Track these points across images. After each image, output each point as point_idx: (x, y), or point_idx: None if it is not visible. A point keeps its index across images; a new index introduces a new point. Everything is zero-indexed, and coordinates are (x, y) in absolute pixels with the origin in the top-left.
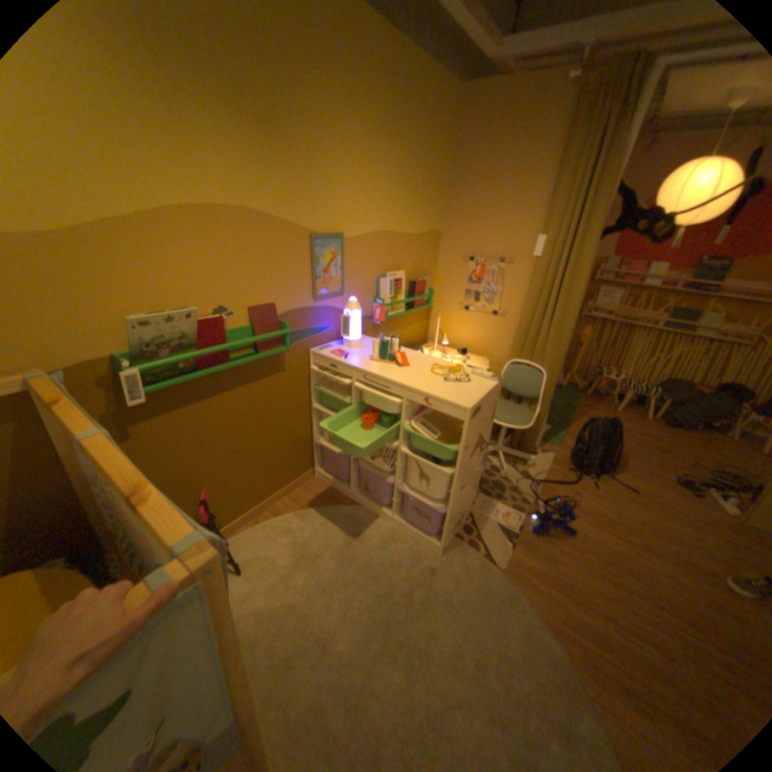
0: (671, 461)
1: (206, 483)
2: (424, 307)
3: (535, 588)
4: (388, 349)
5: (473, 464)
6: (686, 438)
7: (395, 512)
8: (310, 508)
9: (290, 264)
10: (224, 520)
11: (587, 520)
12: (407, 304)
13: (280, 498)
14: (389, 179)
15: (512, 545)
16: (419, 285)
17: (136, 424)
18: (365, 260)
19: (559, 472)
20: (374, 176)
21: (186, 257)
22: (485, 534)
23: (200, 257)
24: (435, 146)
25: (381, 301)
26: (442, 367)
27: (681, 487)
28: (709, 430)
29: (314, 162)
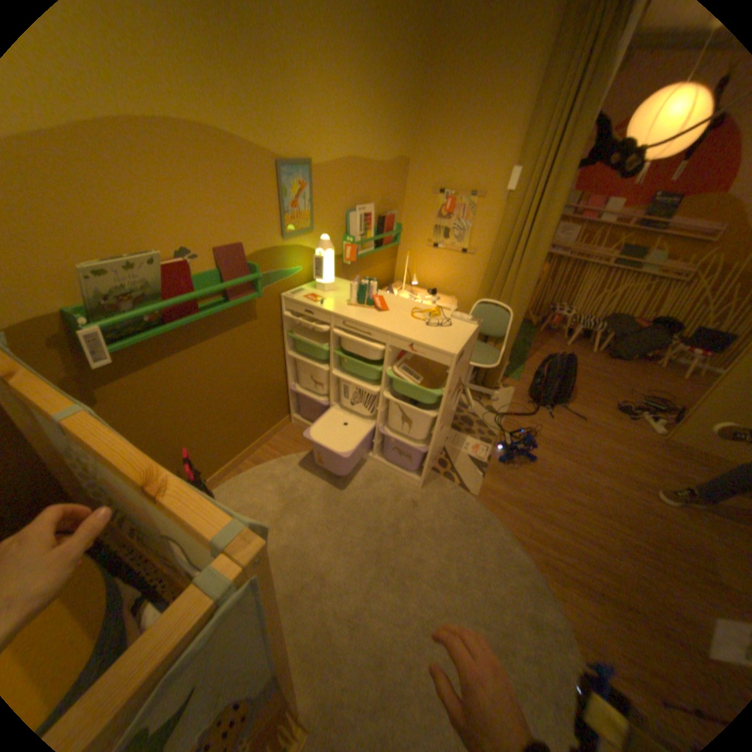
0: (612, 389)
1: (185, 441)
2: (393, 245)
3: (504, 510)
4: (366, 293)
5: (451, 405)
6: (623, 369)
7: (375, 453)
8: (291, 454)
9: (255, 197)
10: (206, 474)
11: (544, 447)
12: (376, 242)
13: (259, 447)
14: (359, 94)
15: (482, 474)
16: (388, 221)
17: (102, 386)
18: (334, 192)
19: (519, 405)
20: (342, 88)
21: (136, 188)
22: (457, 466)
23: (152, 188)
24: (406, 54)
25: (351, 240)
26: (421, 311)
27: (620, 412)
28: (642, 360)
29: (277, 66)
